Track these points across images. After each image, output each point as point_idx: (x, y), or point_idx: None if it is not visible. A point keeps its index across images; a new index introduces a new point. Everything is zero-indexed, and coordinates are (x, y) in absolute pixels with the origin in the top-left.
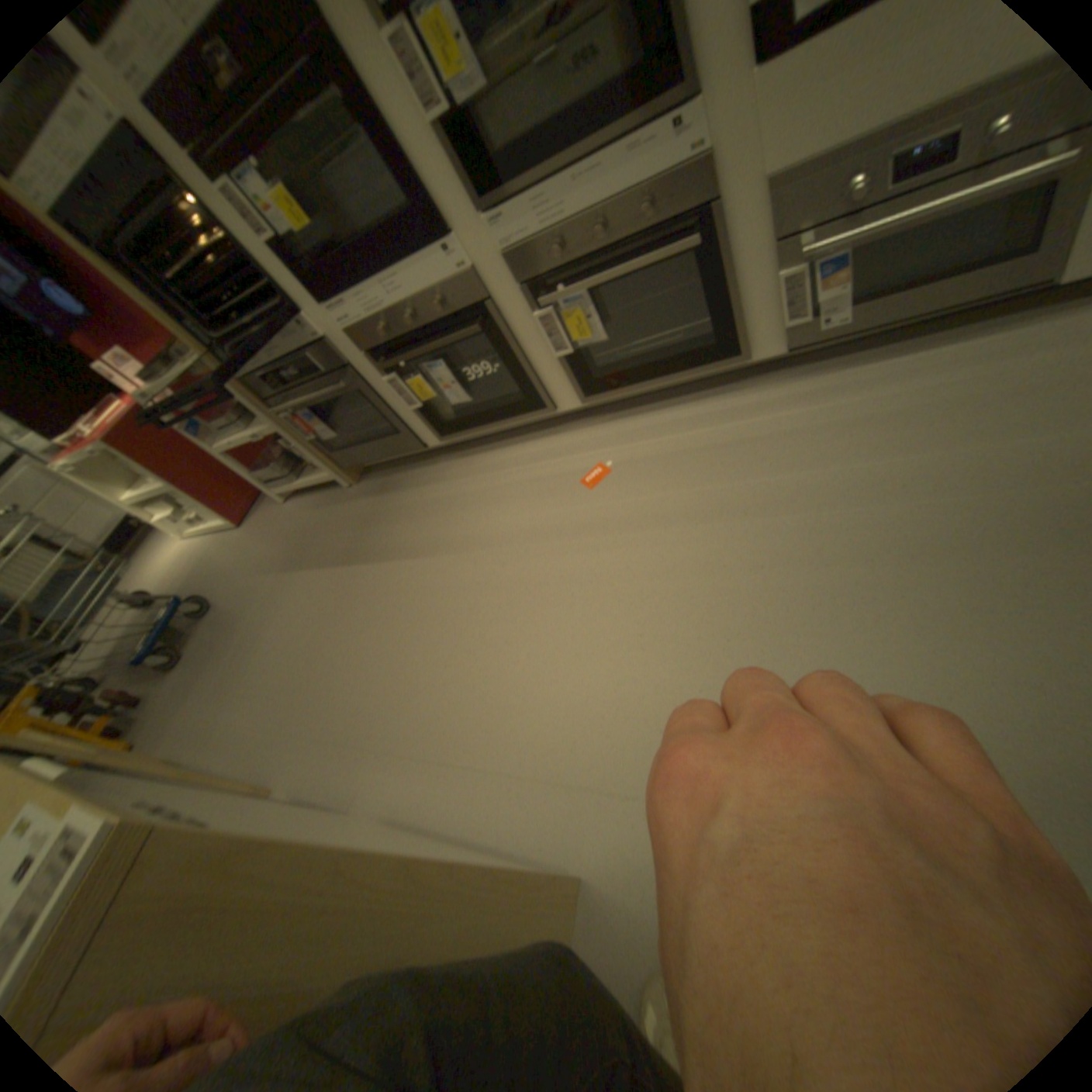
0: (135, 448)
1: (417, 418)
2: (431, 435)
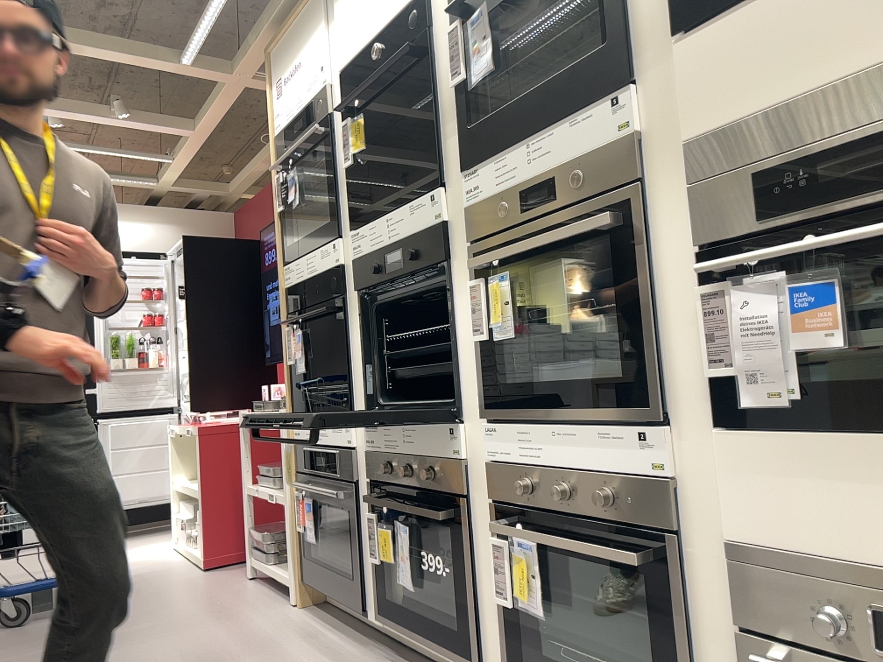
0: (214, 447)
1: (374, 576)
2: (376, 605)
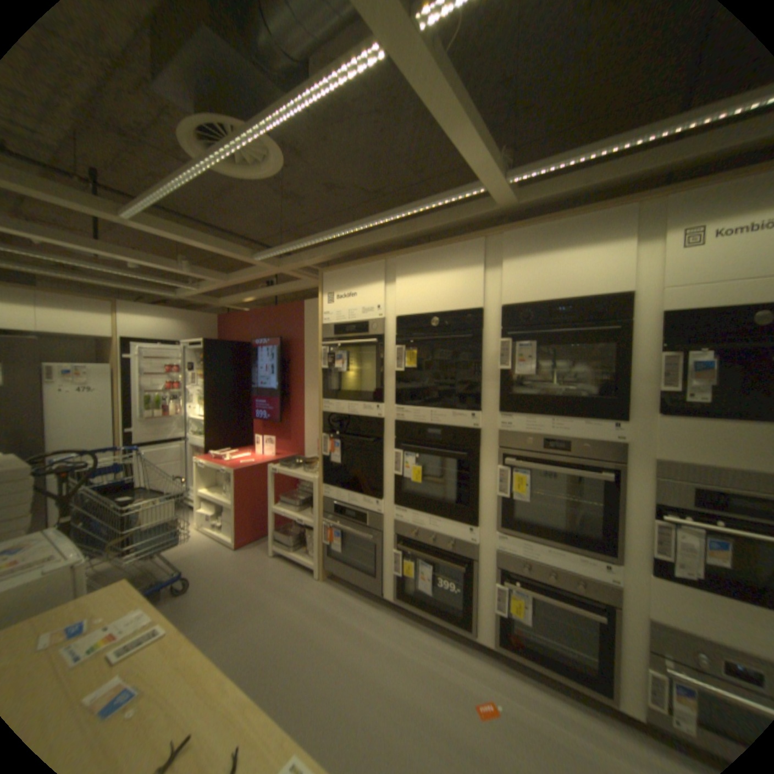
0: (241, 483)
1: (392, 581)
2: (392, 595)
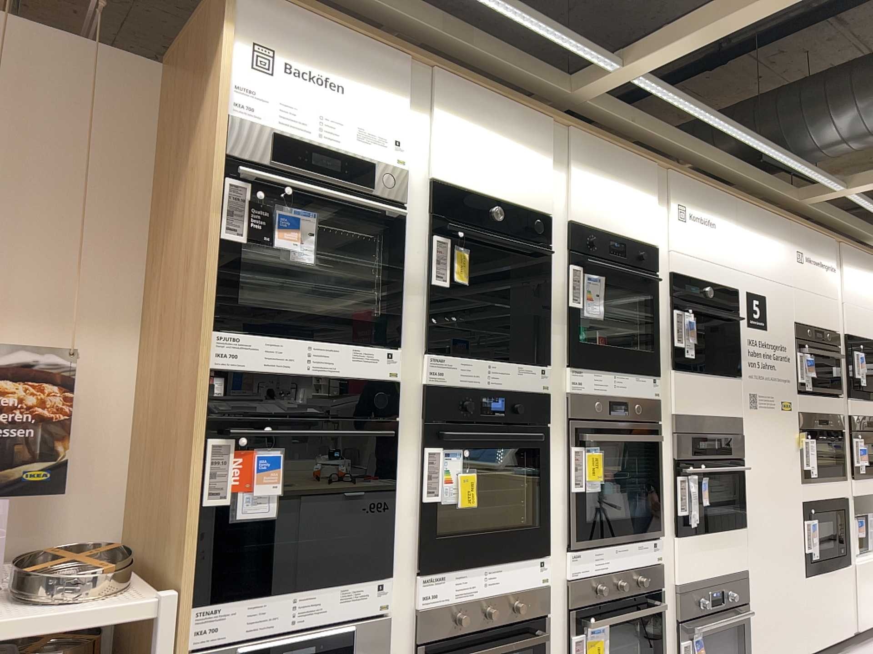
0: None
1: None
2: None
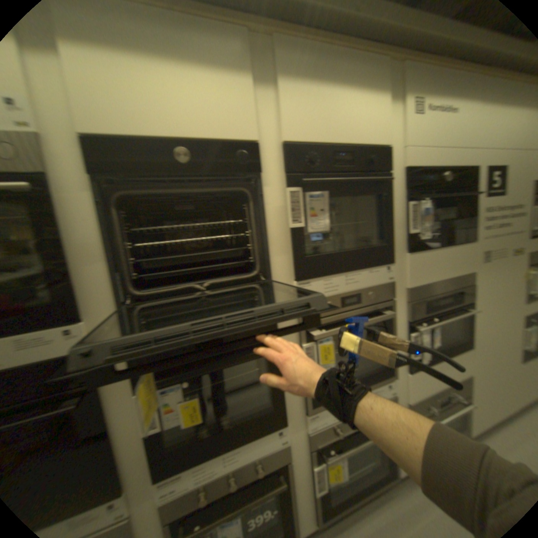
0: None
1: None
2: None
